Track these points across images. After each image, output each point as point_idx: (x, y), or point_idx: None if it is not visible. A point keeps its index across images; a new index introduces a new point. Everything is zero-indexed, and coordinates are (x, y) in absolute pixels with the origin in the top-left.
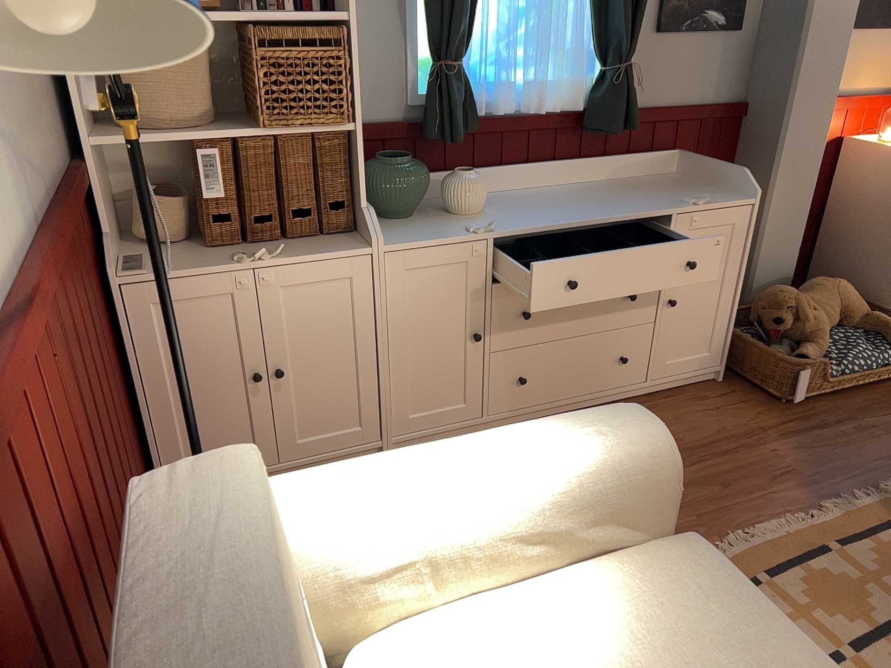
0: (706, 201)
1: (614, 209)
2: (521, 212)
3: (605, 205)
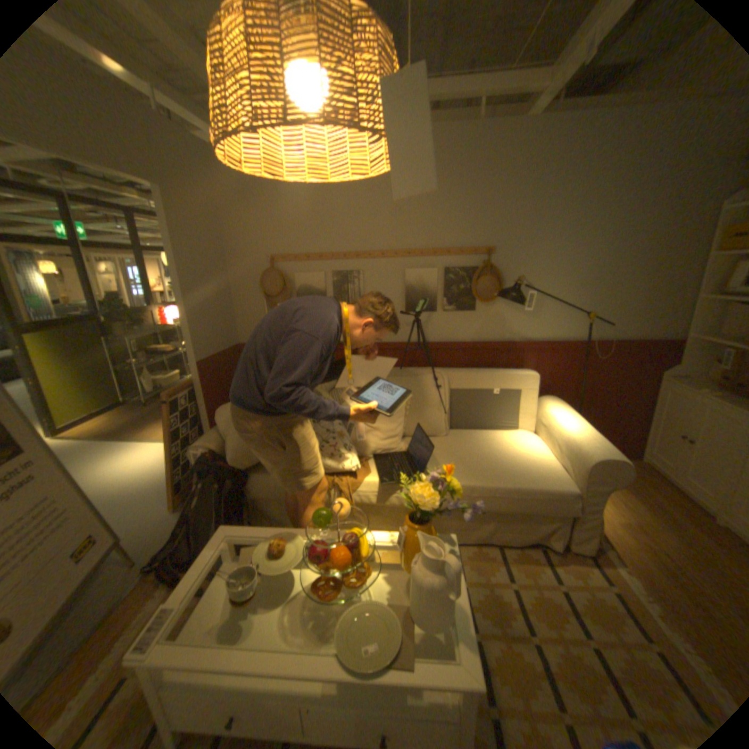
0: None
1: None
2: None
3: None
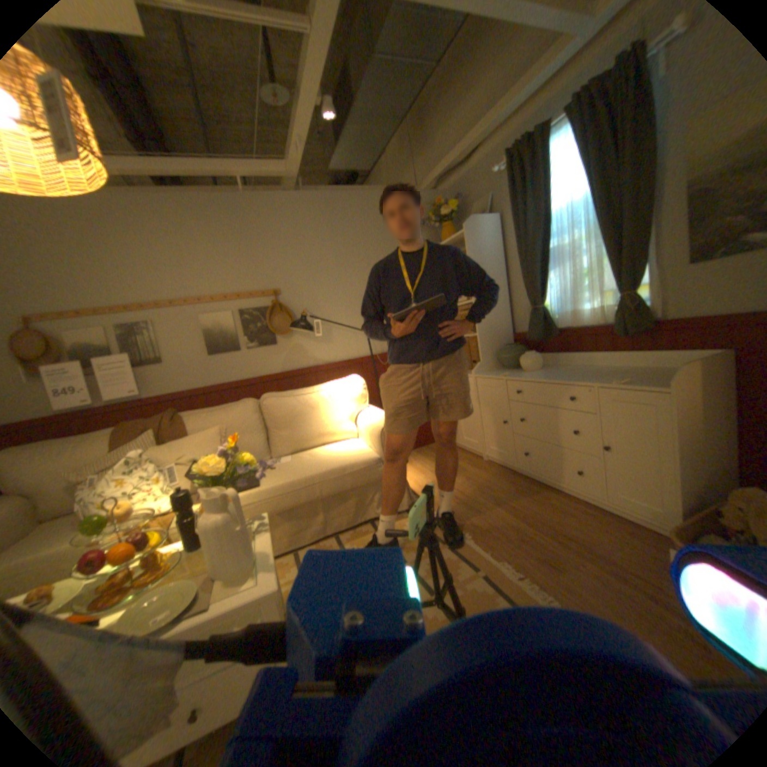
0: (633, 383)
1: (573, 378)
2: (542, 373)
3: (579, 376)
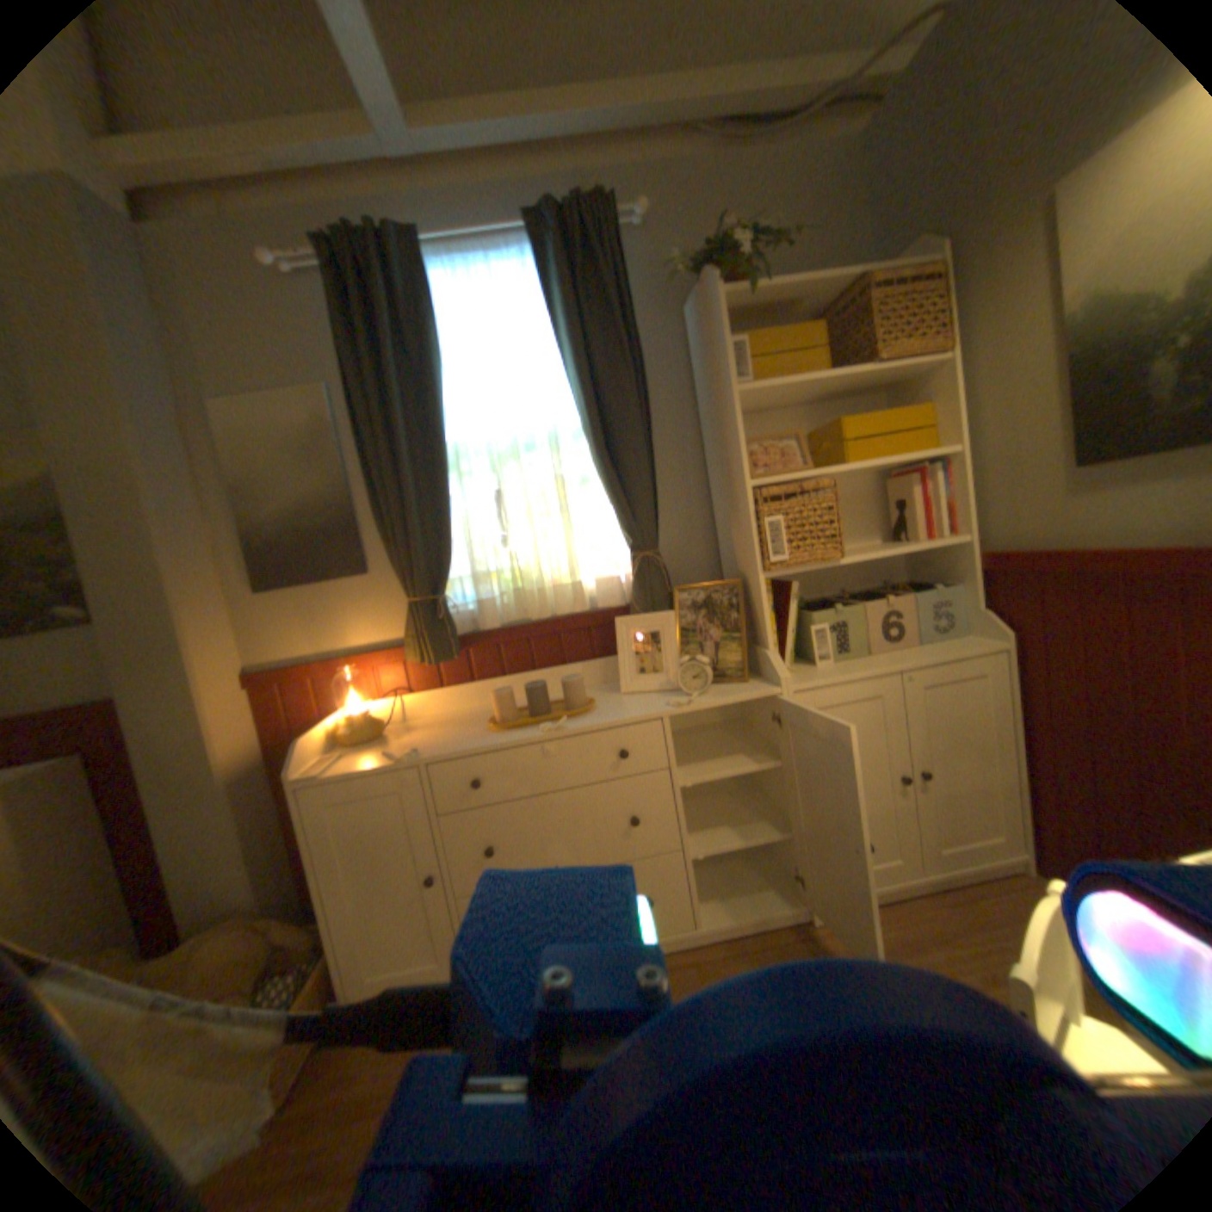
0: None
1: None
2: None
3: None
